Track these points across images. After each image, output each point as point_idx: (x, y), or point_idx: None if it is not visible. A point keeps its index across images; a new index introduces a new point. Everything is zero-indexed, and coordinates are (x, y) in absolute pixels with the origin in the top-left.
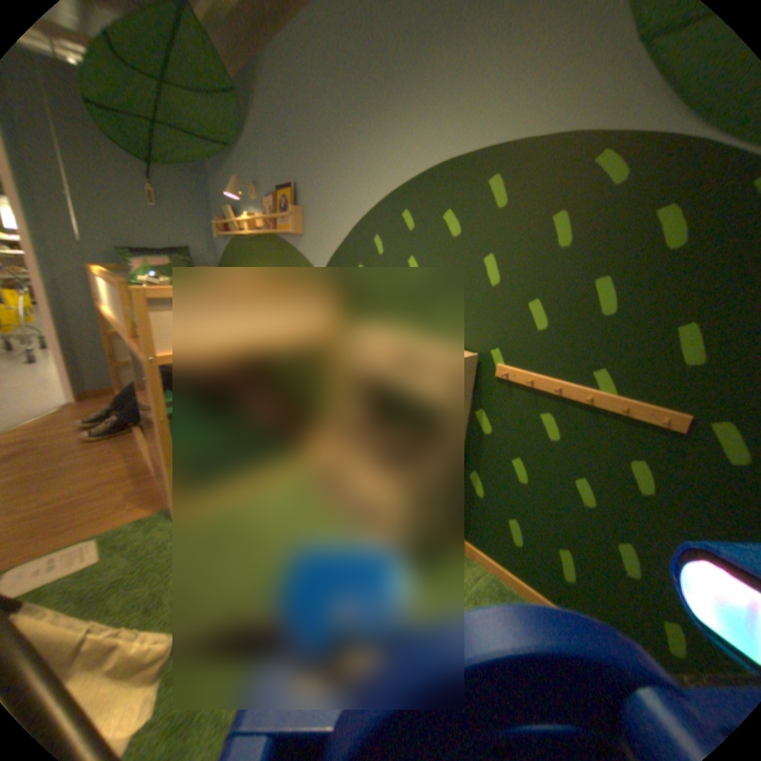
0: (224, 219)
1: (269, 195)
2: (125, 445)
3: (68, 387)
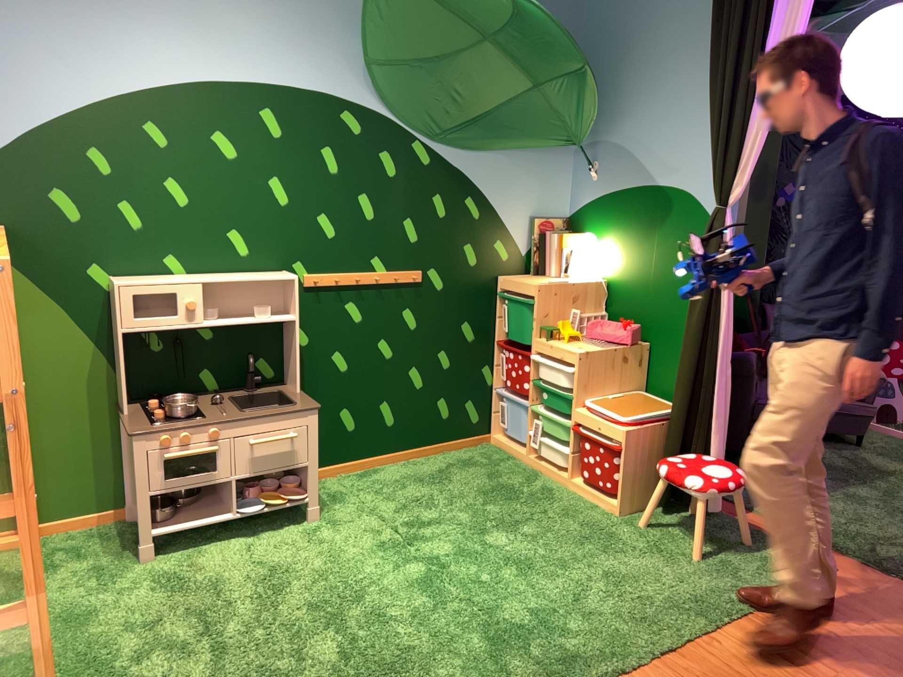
0: None
1: None
2: None
3: None
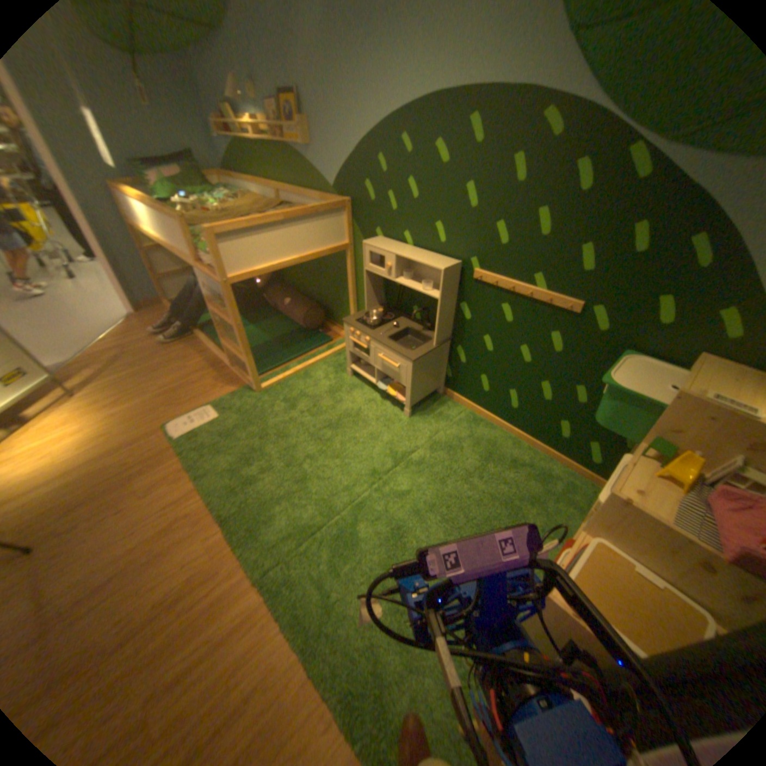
0: (225, 120)
1: (270, 99)
2: (194, 345)
3: (119, 299)
